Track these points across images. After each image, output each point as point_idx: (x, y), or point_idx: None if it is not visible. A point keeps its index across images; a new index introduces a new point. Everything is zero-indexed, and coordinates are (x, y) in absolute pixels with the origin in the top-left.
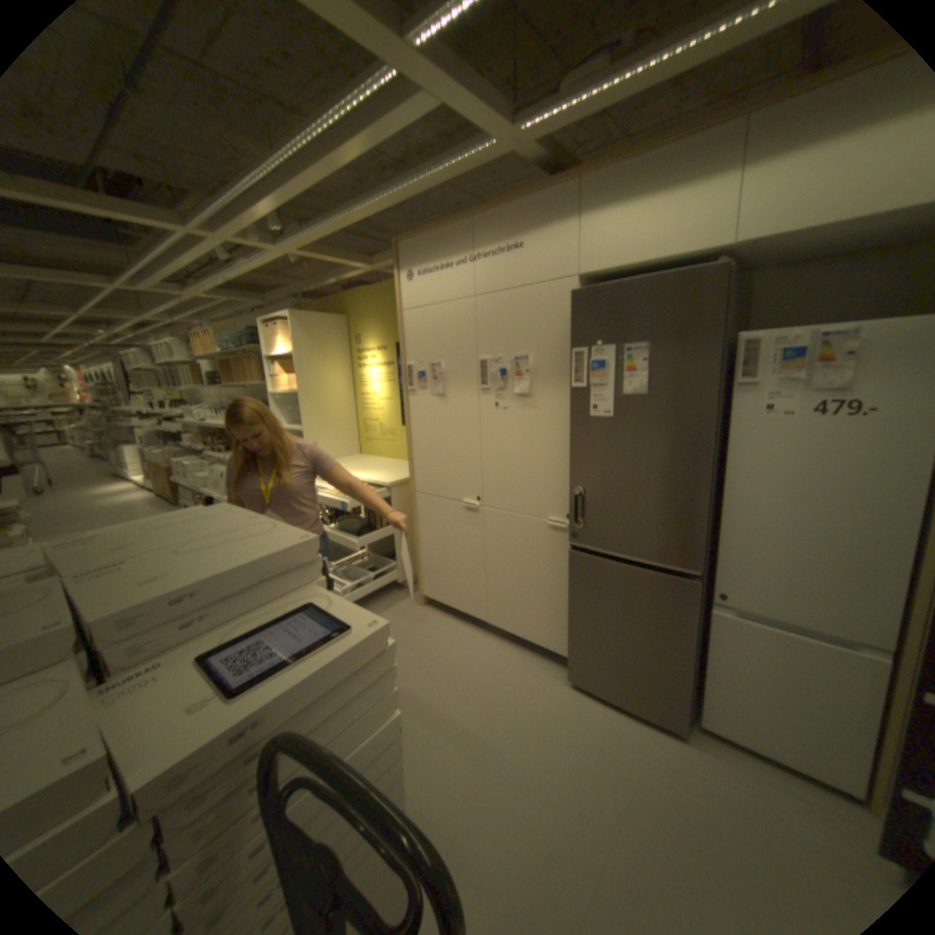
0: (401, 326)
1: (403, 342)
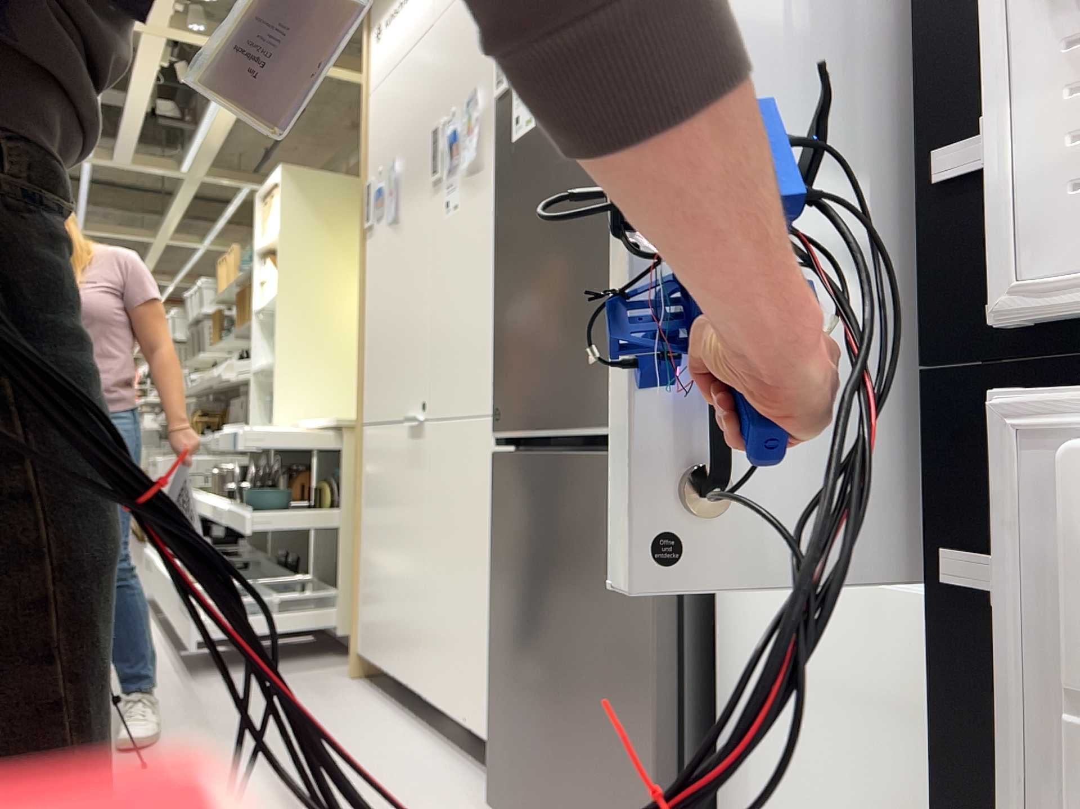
0: (365, 121)
1: (364, 148)
